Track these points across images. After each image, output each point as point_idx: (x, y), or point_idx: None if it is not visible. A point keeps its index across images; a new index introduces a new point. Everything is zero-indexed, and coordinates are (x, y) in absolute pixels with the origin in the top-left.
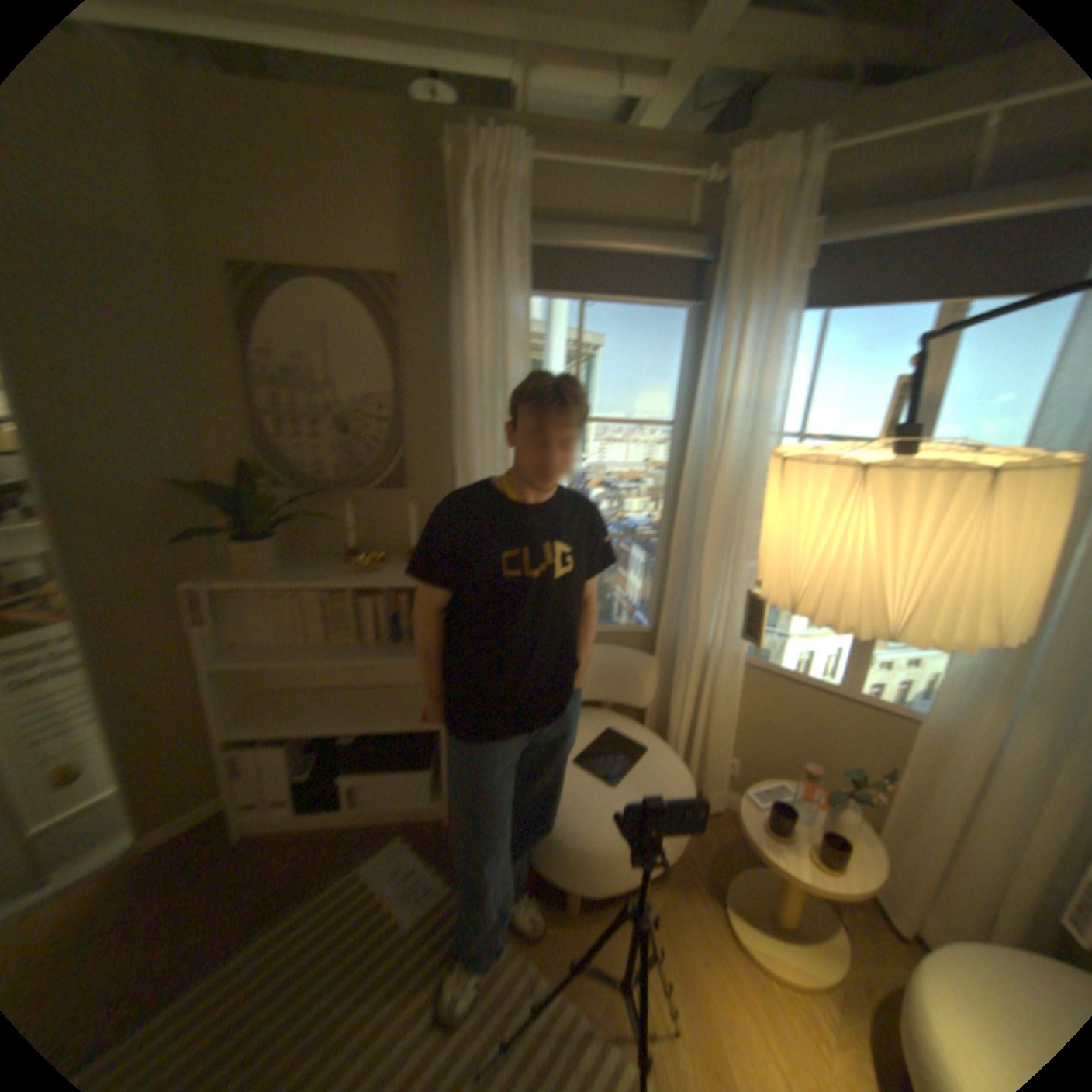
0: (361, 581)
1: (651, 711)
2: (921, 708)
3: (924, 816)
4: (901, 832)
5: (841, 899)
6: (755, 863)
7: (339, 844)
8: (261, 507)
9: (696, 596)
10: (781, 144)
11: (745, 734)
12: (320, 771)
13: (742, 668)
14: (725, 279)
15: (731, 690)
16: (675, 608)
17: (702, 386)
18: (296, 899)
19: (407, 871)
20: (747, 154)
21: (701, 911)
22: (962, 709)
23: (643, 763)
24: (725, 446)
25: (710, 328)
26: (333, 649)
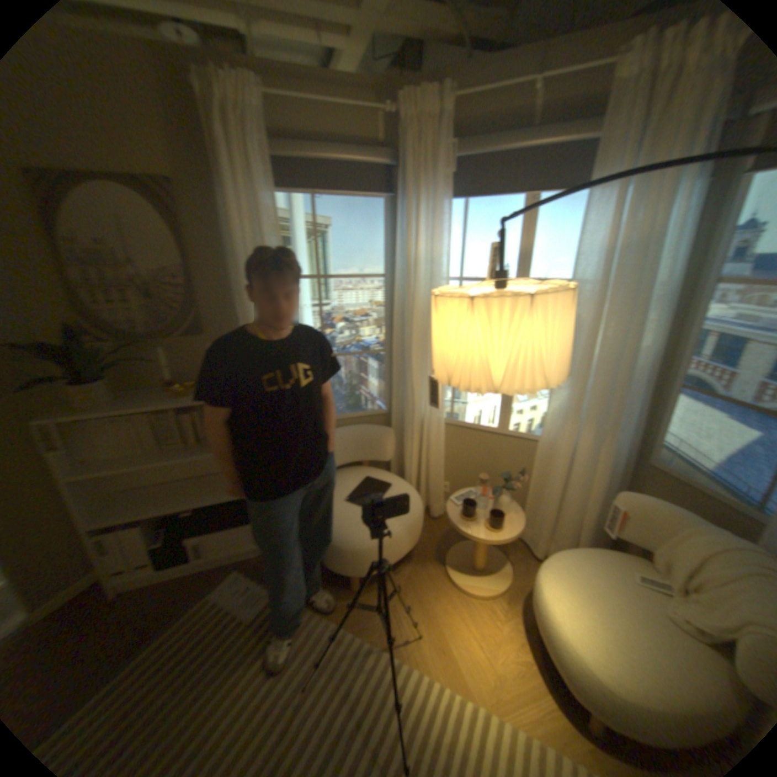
0: (180, 404)
1: (395, 463)
2: (539, 433)
3: (545, 492)
4: (535, 504)
5: (500, 543)
6: (462, 540)
7: (193, 585)
8: (90, 360)
9: (411, 386)
10: (429, 89)
11: (450, 466)
12: (170, 540)
13: (443, 426)
14: (406, 179)
15: (438, 441)
16: (400, 395)
17: (400, 251)
18: (166, 625)
19: (244, 591)
20: (410, 94)
21: (432, 572)
22: (557, 430)
23: (389, 494)
24: (417, 289)
25: (401, 211)
26: (166, 454)
